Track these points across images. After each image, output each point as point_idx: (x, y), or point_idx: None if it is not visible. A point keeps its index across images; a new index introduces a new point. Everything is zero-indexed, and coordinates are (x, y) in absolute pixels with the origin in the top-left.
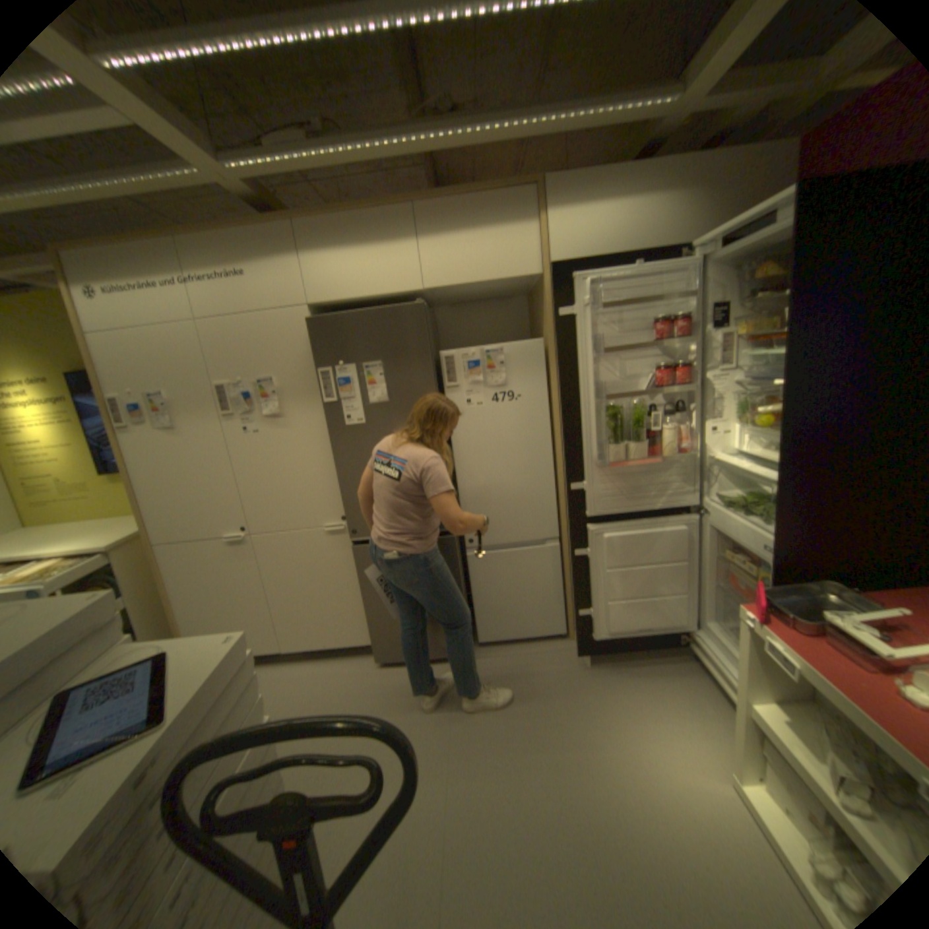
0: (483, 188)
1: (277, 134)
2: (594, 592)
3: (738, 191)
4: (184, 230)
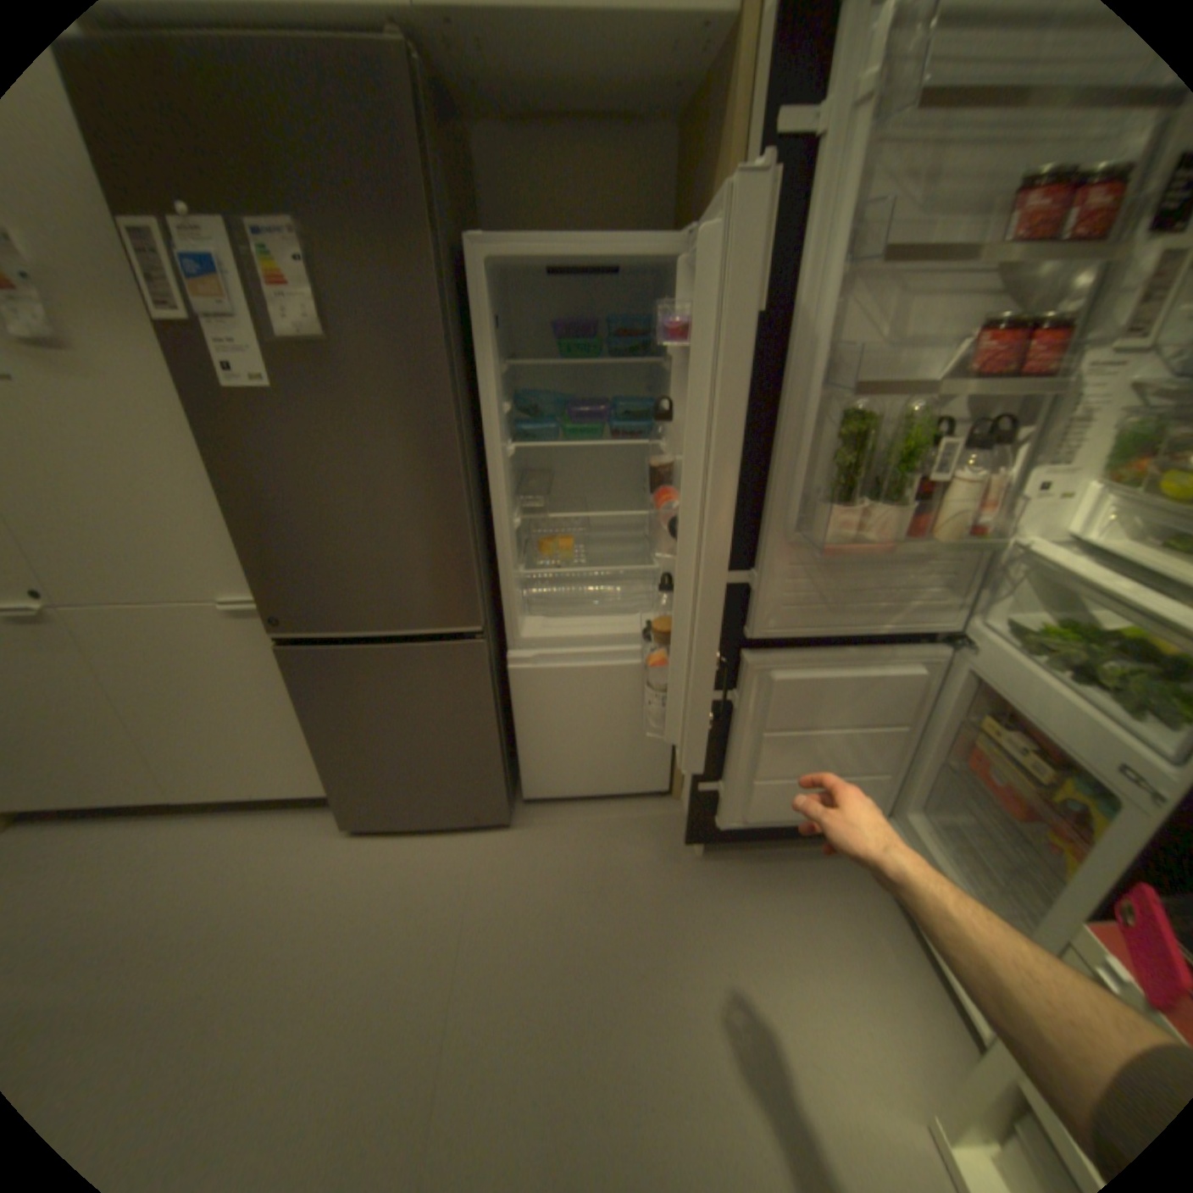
0: None
1: None
2: (732, 760)
3: None
4: None
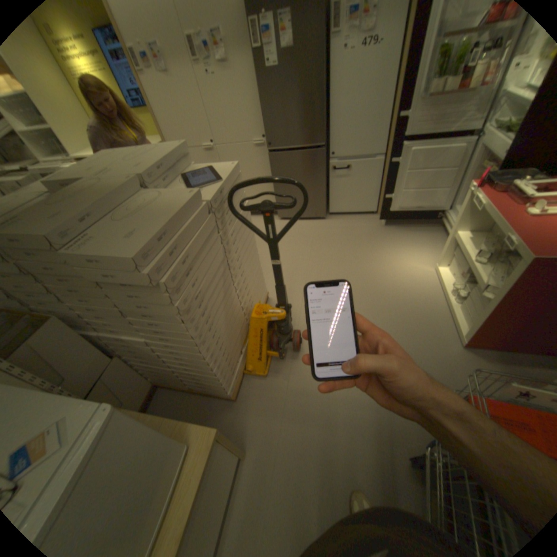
0: None
1: None
2: (397, 184)
3: None
4: None
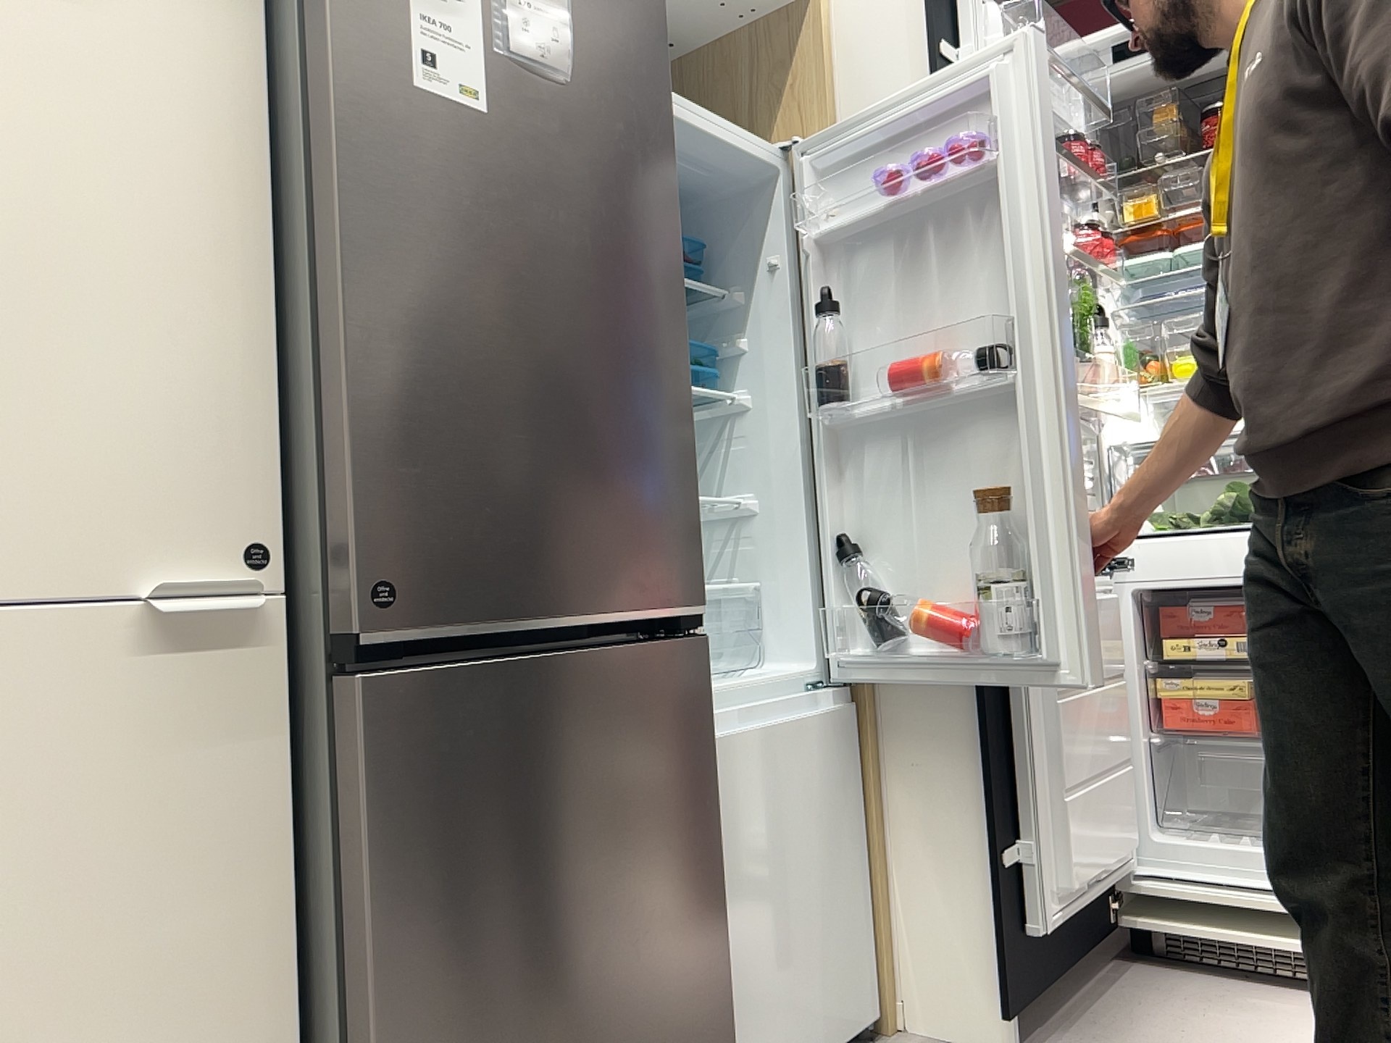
0: None
1: None
2: (1035, 772)
3: None
4: None
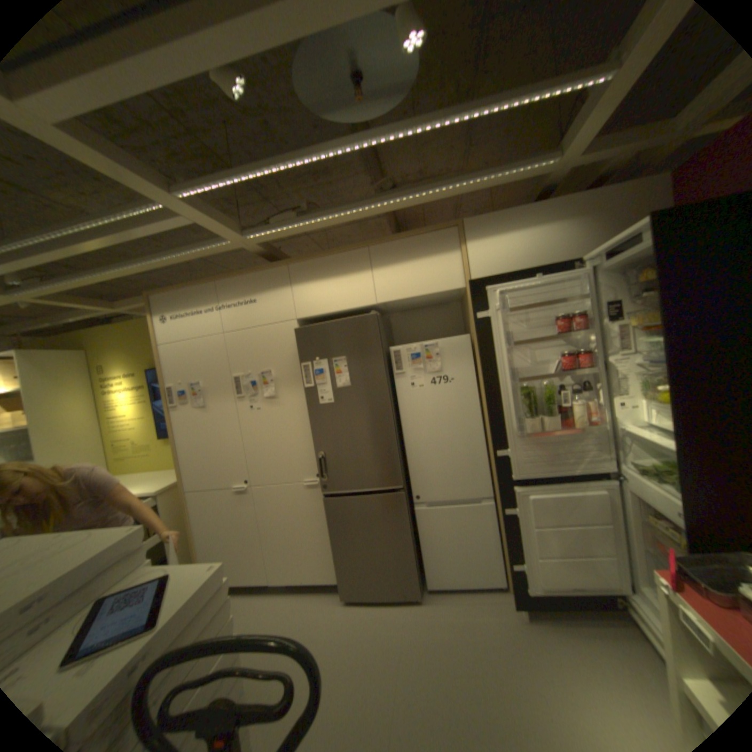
0: (418, 232)
1: (280, 214)
2: (526, 549)
3: (622, 215)
4: (222, 276)
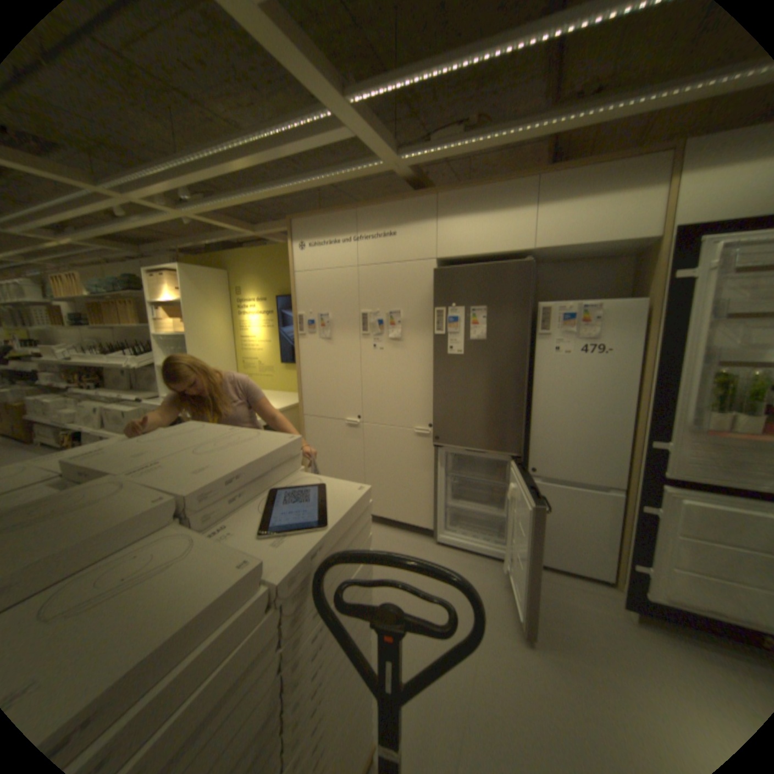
0: (613, 157)
1: (441, 129)
2: (660, 554)
3: None
4: (364, 203)
